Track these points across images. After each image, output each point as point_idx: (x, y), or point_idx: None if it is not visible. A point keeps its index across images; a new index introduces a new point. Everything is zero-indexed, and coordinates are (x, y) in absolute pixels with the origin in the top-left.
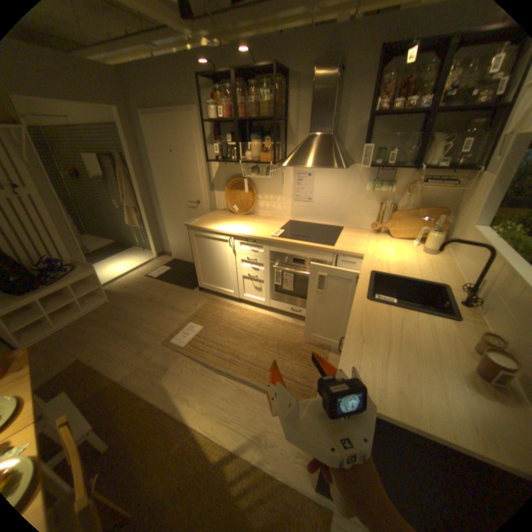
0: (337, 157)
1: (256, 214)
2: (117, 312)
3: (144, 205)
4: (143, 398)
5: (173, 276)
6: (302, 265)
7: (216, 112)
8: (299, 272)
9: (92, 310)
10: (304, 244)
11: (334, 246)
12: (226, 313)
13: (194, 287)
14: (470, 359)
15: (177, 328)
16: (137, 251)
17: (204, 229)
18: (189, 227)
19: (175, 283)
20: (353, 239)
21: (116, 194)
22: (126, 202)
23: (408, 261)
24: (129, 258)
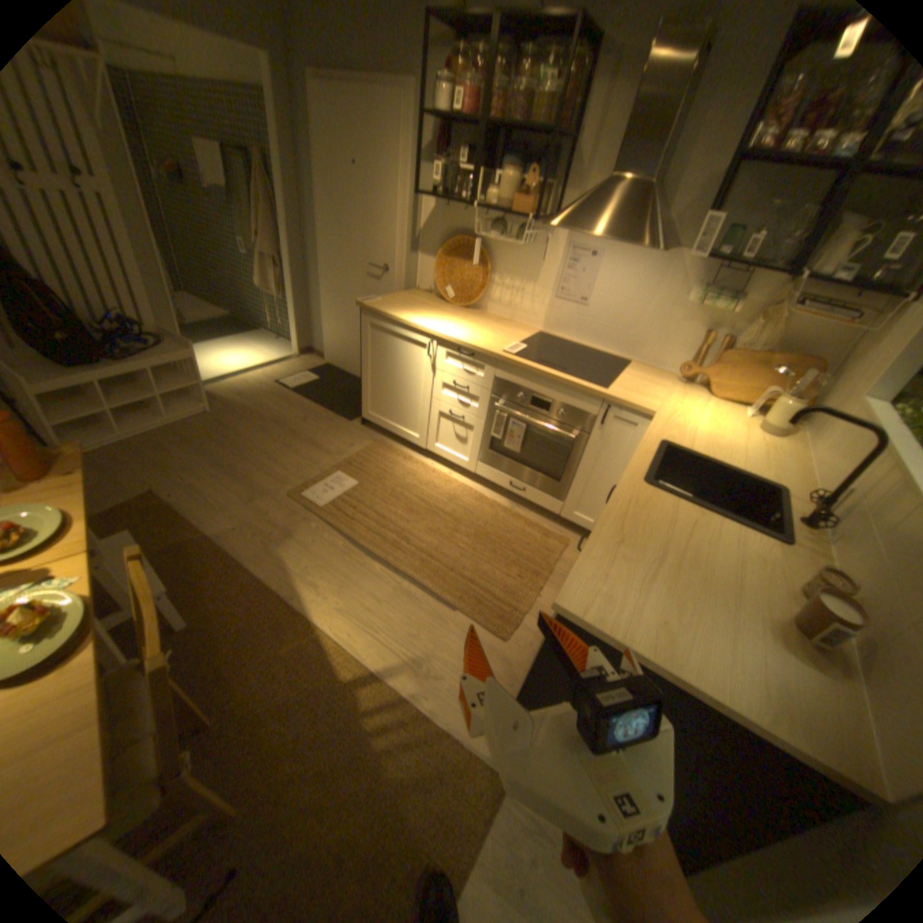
0: (653, 228)
1: (483, 311)
2: (221, 431)
3: (291, 259)
4: (247, 570)
5: (321, 393)
6: (545, 412)
7: (450, 101)
8: (536, 423)
9: (182, 421)
10: (557, 376)
11: (608, 390)
12: (400, 469)
13: (353, 418)
14: (789, 603)
15: (315, 476)
16: (267, 339)
17: (388, 317)
18: (364, 310)
19: (323, 405)
20: (644, 385)
21: (245, 228)
22: (260, 247)
23: (729, 438)
24: (250, 348)
